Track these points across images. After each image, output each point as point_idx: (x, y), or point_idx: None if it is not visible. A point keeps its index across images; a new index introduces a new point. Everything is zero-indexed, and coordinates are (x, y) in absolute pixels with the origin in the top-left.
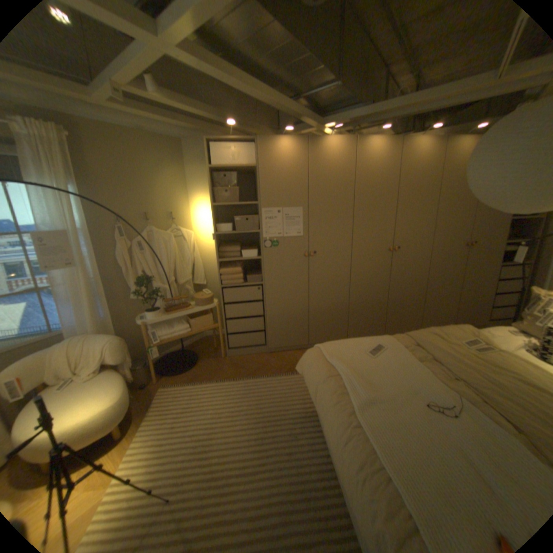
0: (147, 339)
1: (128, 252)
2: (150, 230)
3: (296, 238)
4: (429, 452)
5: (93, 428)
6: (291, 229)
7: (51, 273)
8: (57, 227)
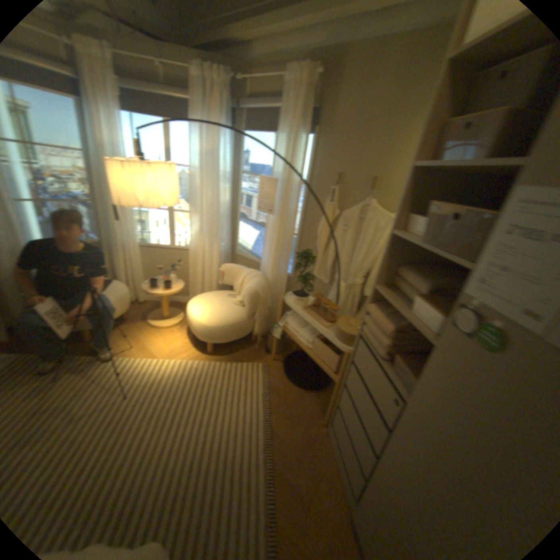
0: (279, 315)
1: (334, 224)
2: (368, 204)
3: None
4: None
5: (192, 326)
6: None
7: (268, 215)
8: (281, 175)
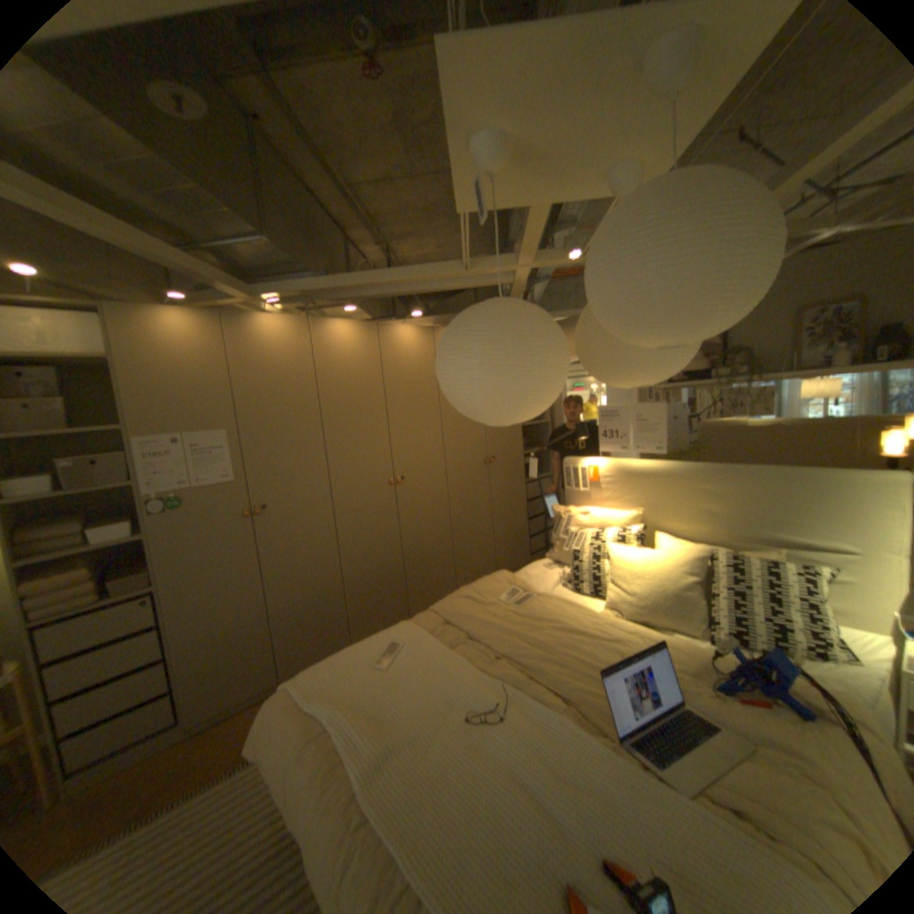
0: None
1: None
2: None
3: (221, 487)
4: (474, 804)
5: None
6: (208, 472)
7: None
8: None
